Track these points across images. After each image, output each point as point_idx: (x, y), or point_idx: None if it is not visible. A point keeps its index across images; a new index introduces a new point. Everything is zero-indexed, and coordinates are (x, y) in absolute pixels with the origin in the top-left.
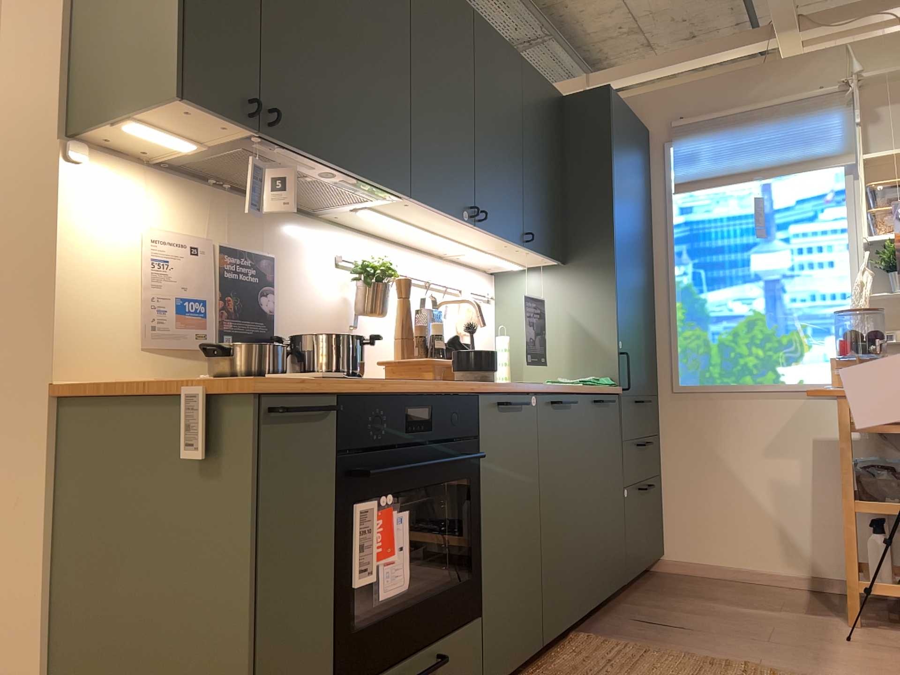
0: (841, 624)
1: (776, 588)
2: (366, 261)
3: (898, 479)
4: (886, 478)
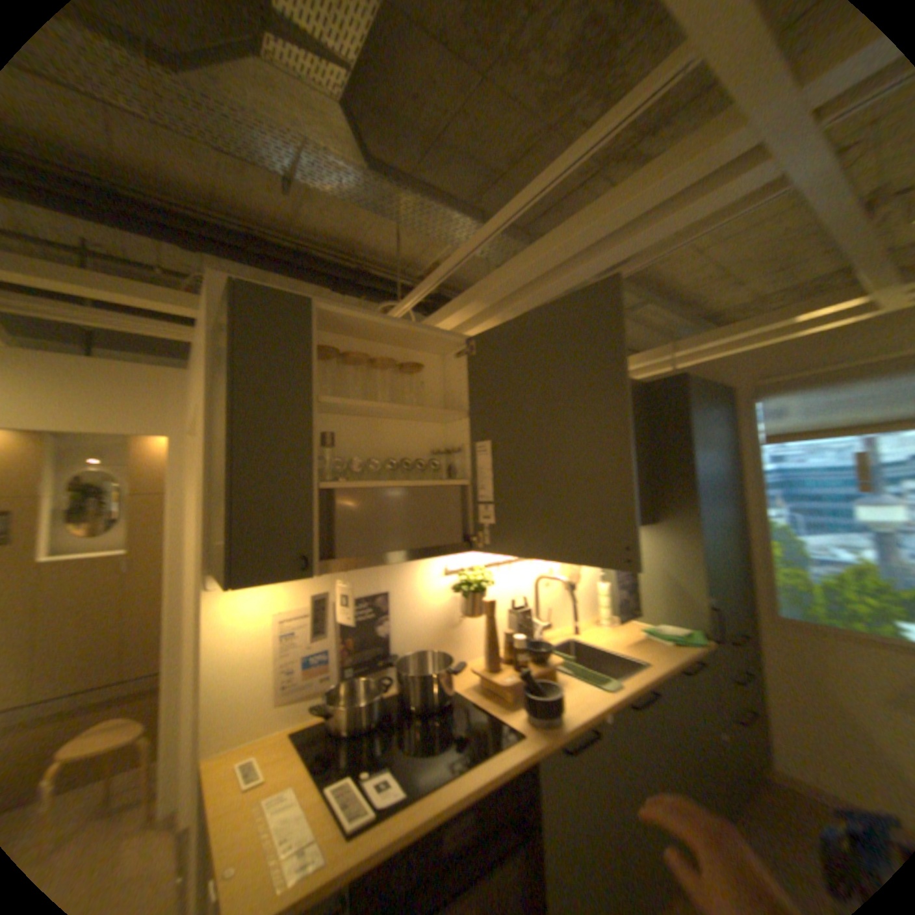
0: None
1: None
2: (467, 574)
3: None
4: None
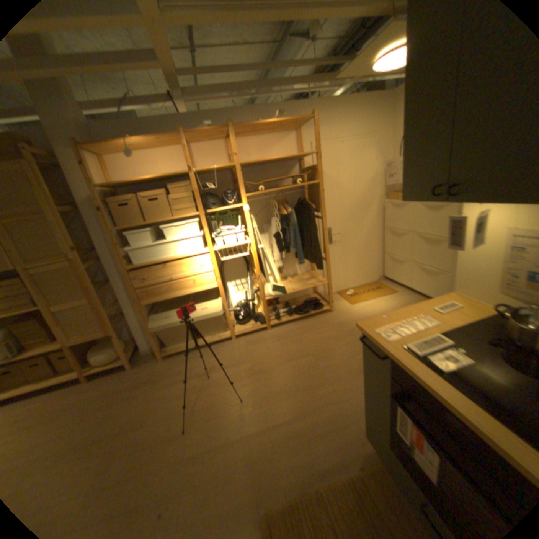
0: None
1: None
2: None
3: None
4: None
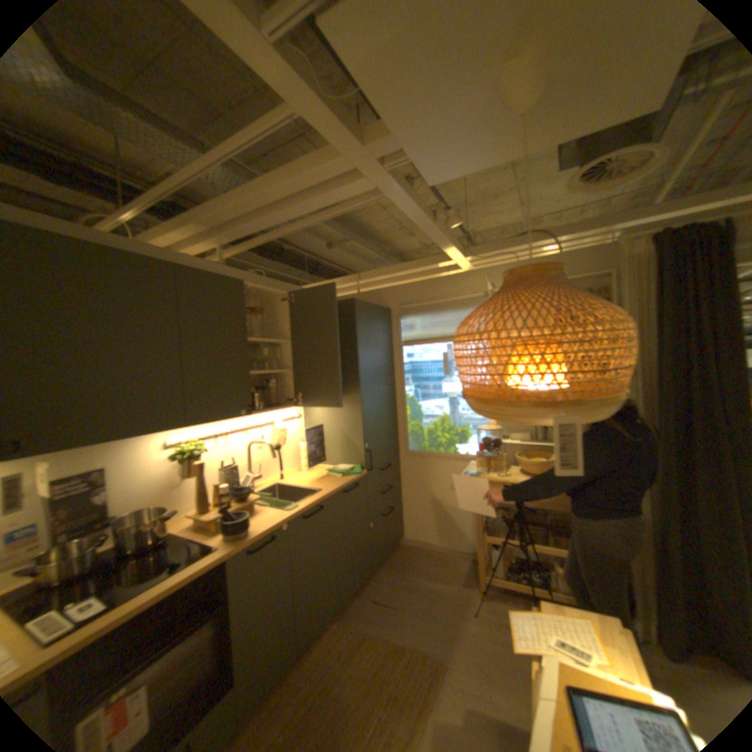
0: (476, 599)
1: (455, 560)
2: (183, 446)
3: (506, 524)
4: (501, 522)
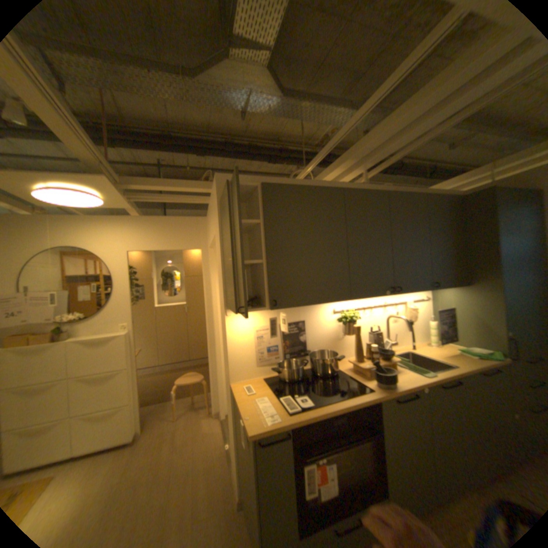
0: None
1: None
2: (344, 313)
3: None
4: None
